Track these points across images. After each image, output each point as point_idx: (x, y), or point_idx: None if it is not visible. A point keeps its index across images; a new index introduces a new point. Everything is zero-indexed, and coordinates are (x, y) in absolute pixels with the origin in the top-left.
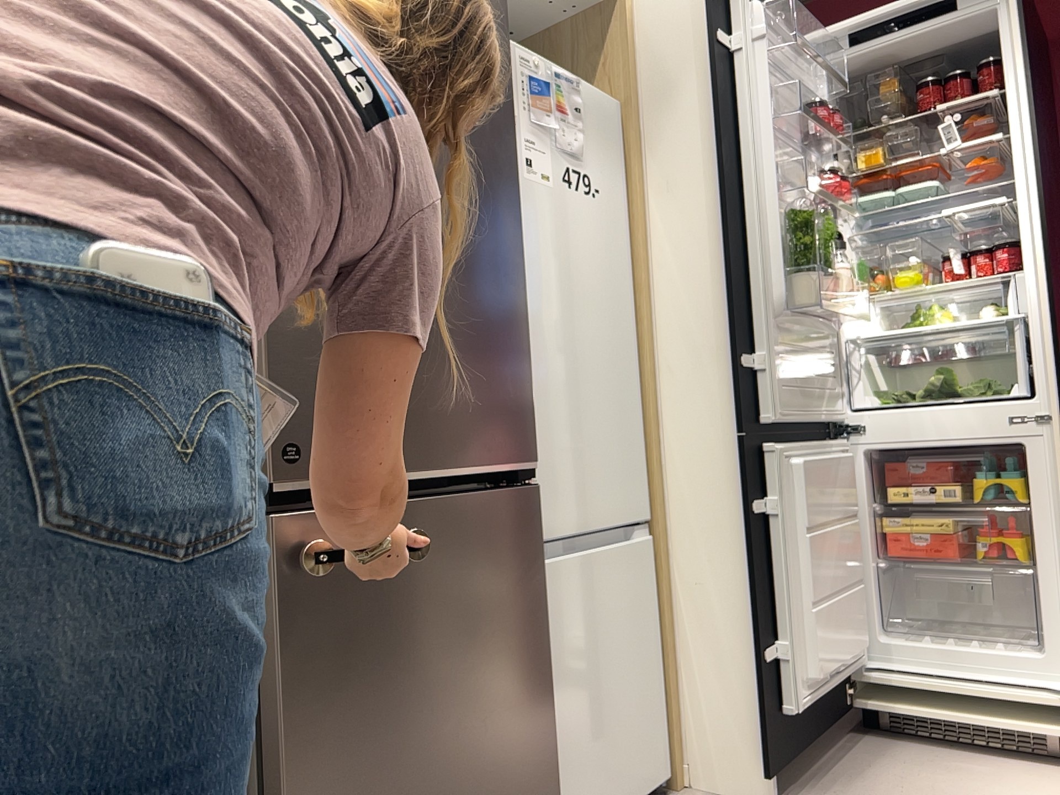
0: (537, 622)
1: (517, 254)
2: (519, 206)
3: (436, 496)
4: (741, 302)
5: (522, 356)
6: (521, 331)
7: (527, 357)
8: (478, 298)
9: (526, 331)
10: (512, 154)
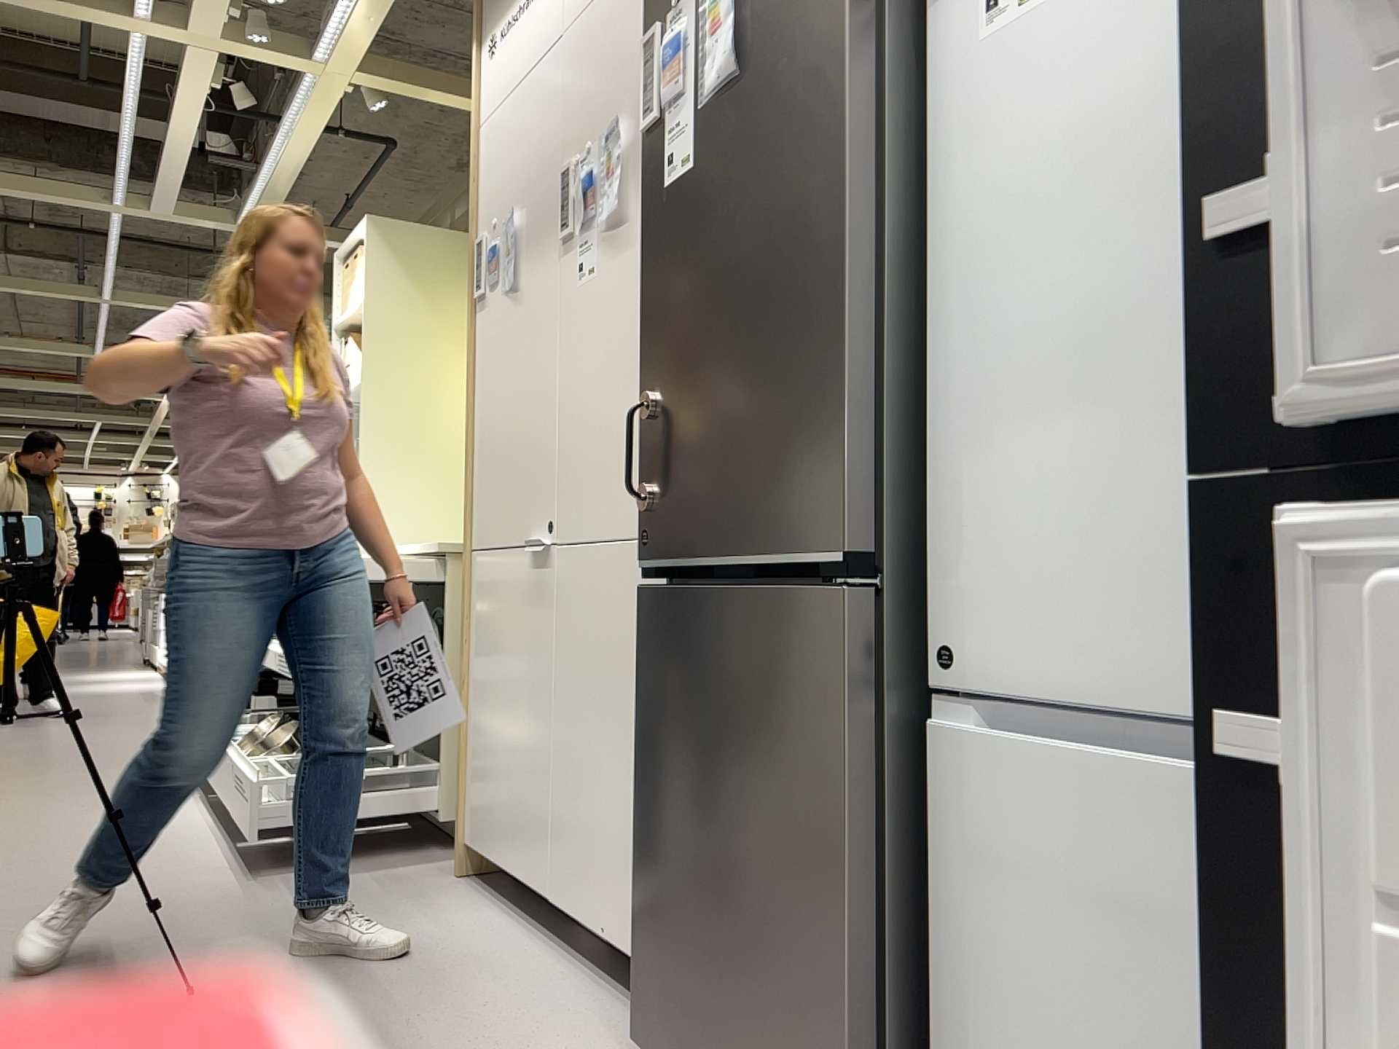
0: (833, 795)
1: (836, 240)
2: (846, 161)
3: (762, 590)
4: (1251, 7)
5: (836, 395)
6: (836, 356)
7: (844, 394)
8: (778, 336)
9: (844, 355)
10: (838, 87)
